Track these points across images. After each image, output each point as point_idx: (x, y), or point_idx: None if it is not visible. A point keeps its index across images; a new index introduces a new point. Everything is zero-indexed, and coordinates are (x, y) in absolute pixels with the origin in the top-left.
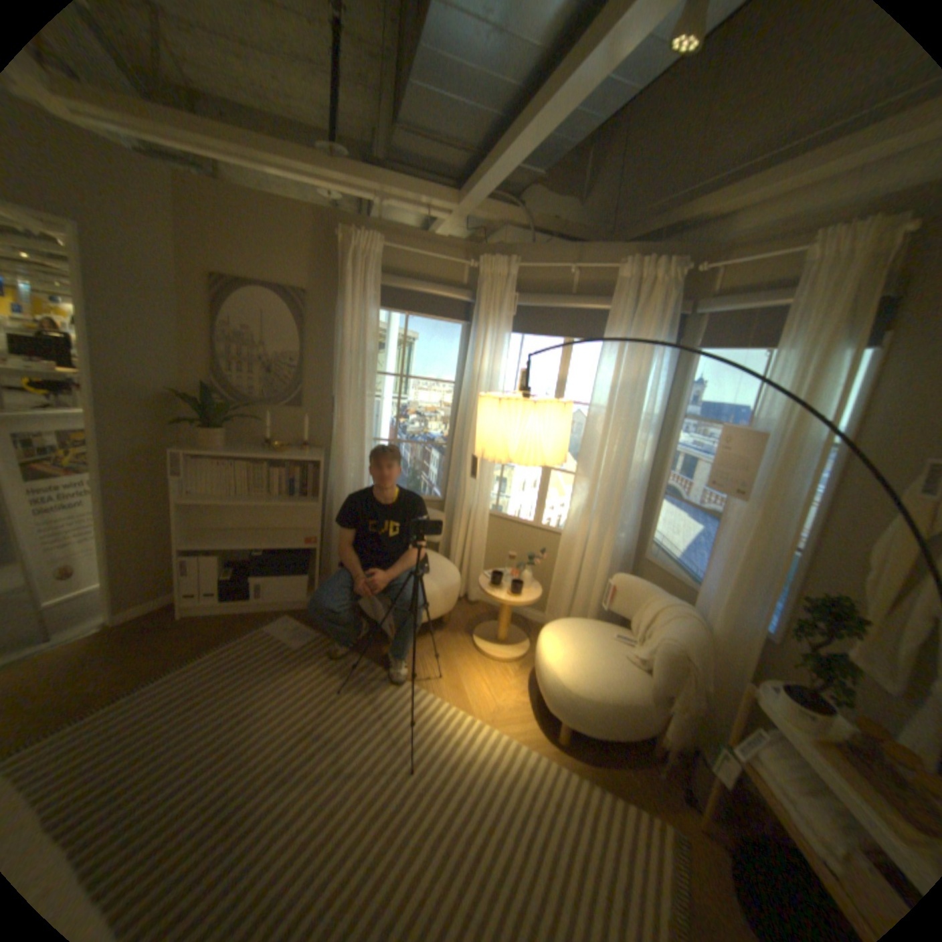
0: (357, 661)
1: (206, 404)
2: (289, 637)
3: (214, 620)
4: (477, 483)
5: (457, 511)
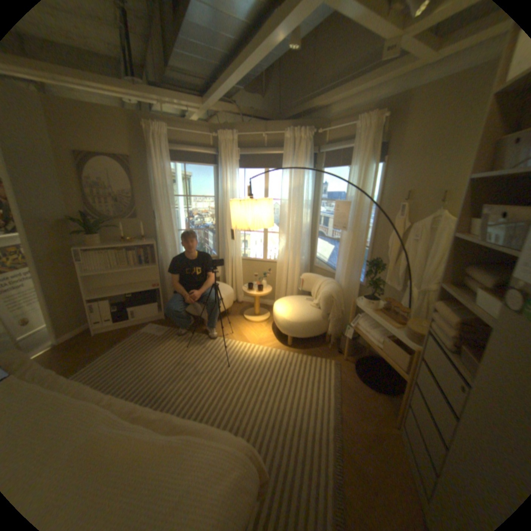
0: (192, 334)
1: (85, 222)
2: (155, 332)
3: (112, 332)
4: (233, 245)
5: (225, 260)
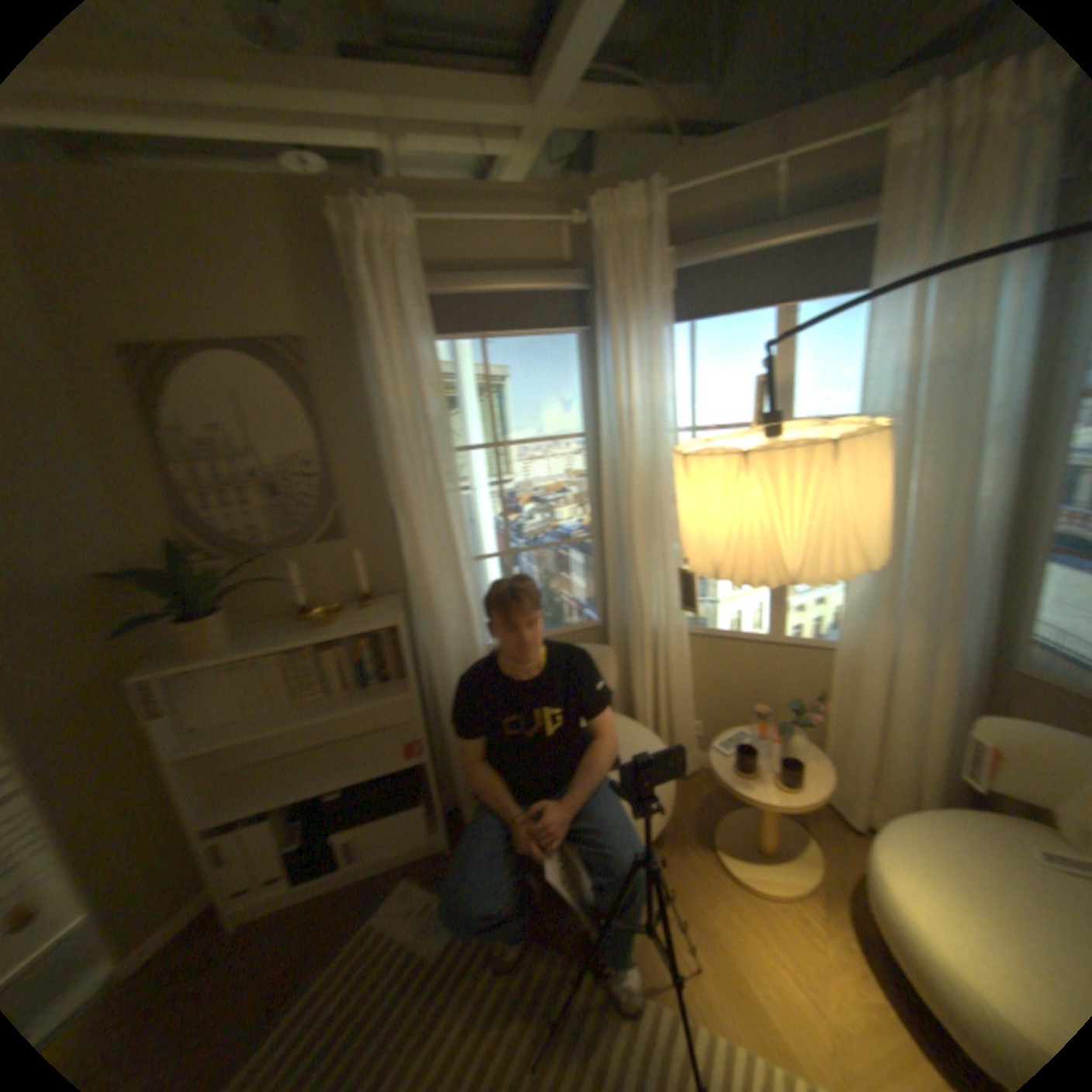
0: (547, 962)
1: (188, 575)
2: (421, 929)
3: (296, 912)
4: (660, 588)
5: (632, 637)
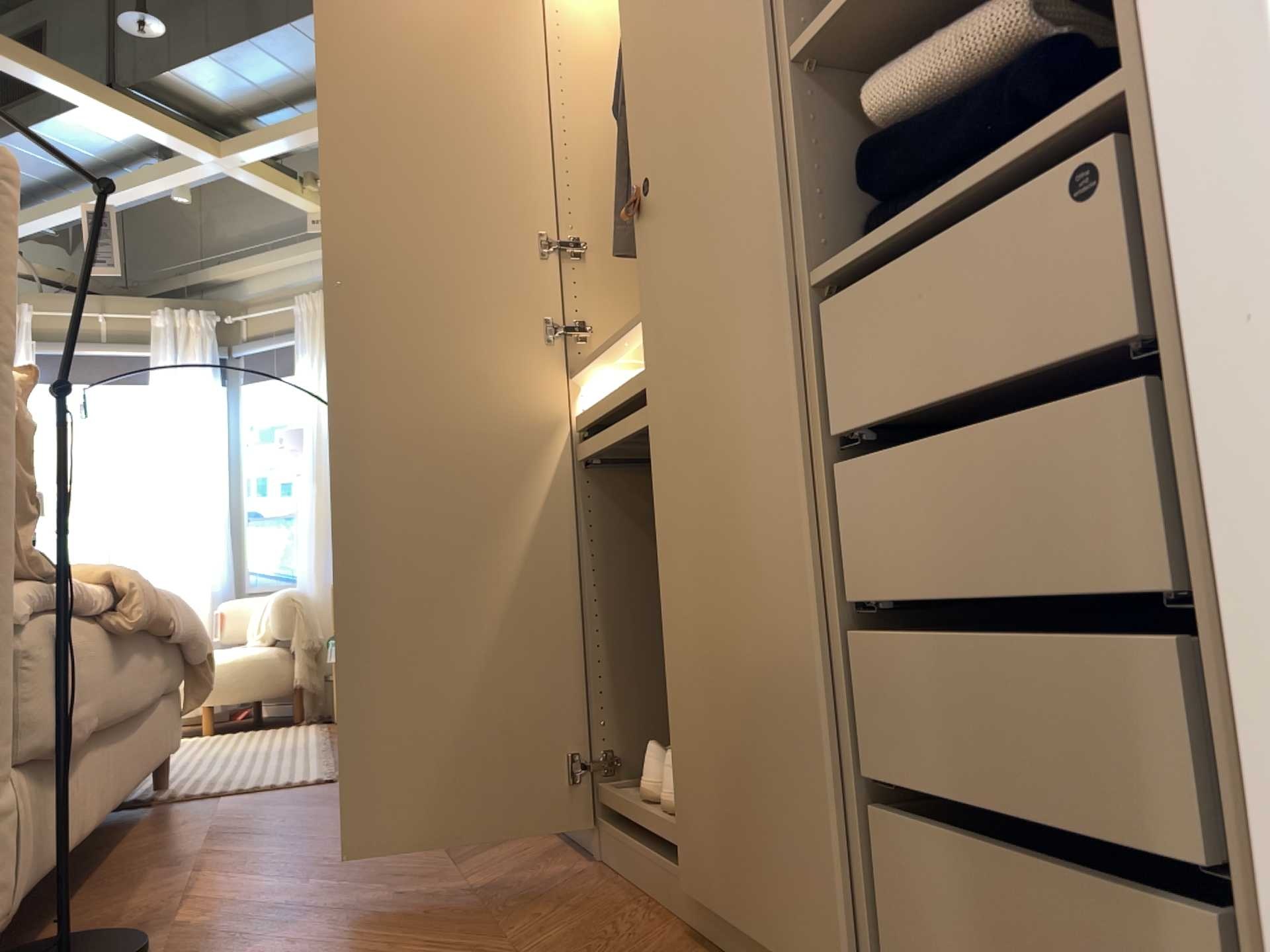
0: None
1: None
2: None
3: None
4: None
5: None
